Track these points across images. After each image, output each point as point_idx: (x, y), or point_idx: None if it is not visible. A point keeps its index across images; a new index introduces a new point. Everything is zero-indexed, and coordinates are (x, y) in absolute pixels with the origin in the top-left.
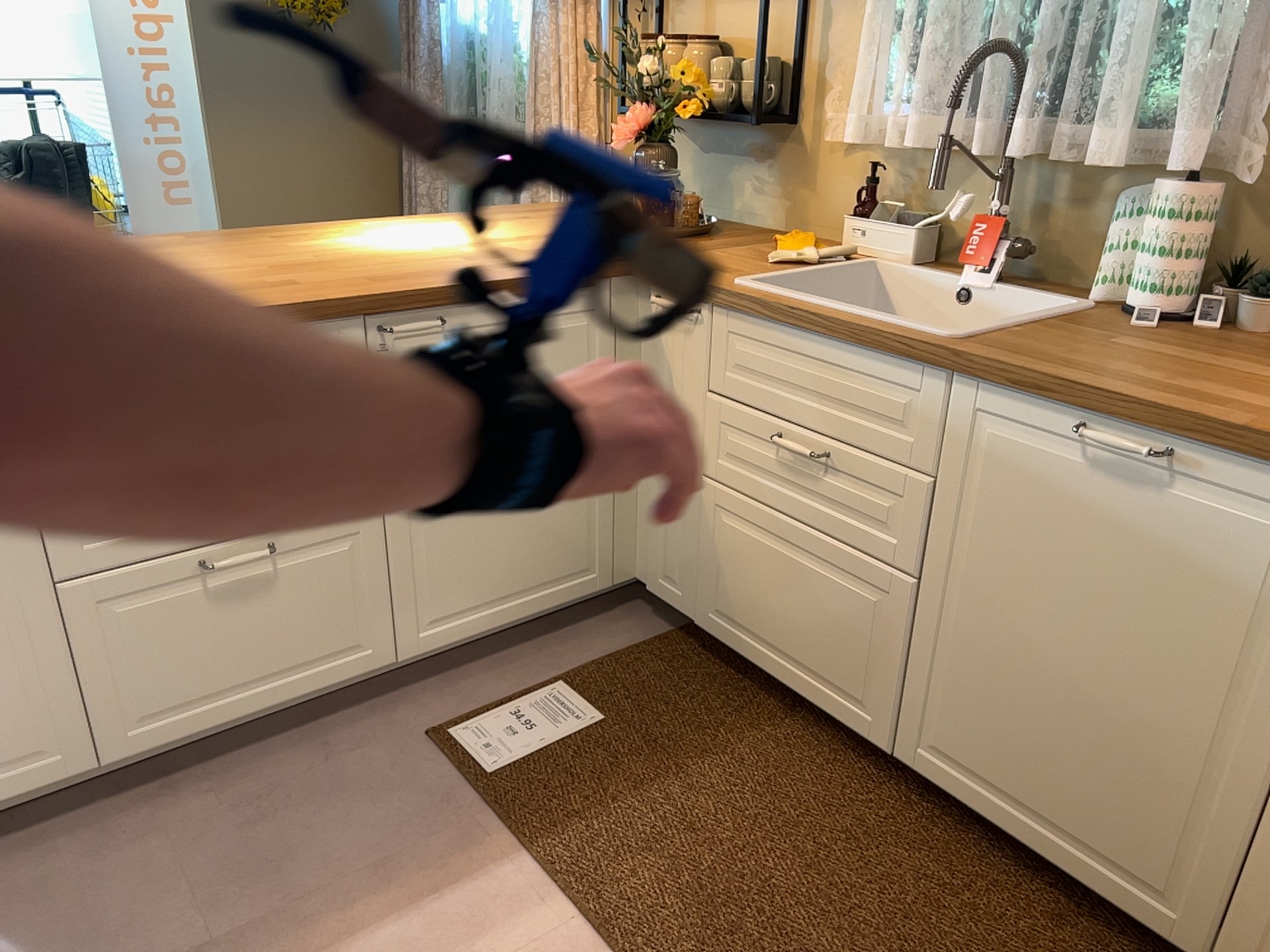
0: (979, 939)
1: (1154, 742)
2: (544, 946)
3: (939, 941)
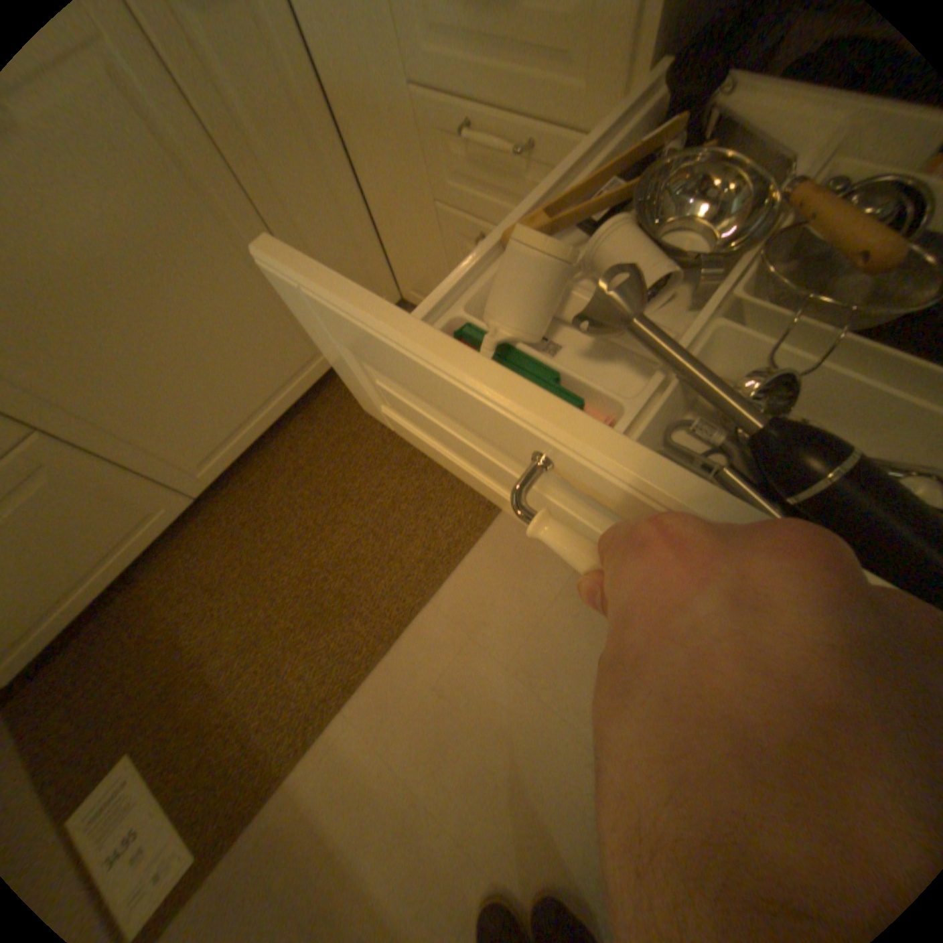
0: (327, 458)
1: (237, 306)
2: (365, 733)
3: (331, 478)
